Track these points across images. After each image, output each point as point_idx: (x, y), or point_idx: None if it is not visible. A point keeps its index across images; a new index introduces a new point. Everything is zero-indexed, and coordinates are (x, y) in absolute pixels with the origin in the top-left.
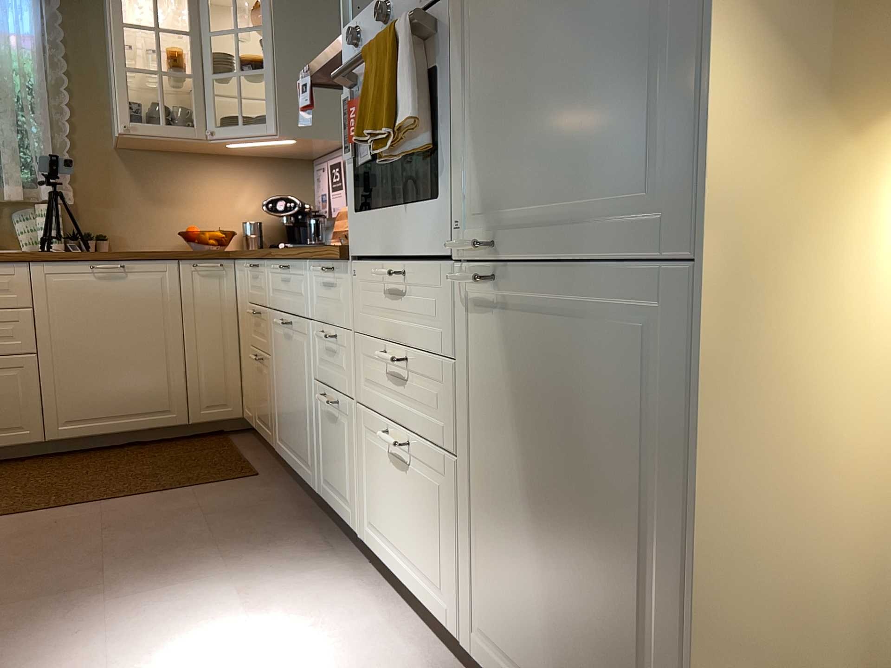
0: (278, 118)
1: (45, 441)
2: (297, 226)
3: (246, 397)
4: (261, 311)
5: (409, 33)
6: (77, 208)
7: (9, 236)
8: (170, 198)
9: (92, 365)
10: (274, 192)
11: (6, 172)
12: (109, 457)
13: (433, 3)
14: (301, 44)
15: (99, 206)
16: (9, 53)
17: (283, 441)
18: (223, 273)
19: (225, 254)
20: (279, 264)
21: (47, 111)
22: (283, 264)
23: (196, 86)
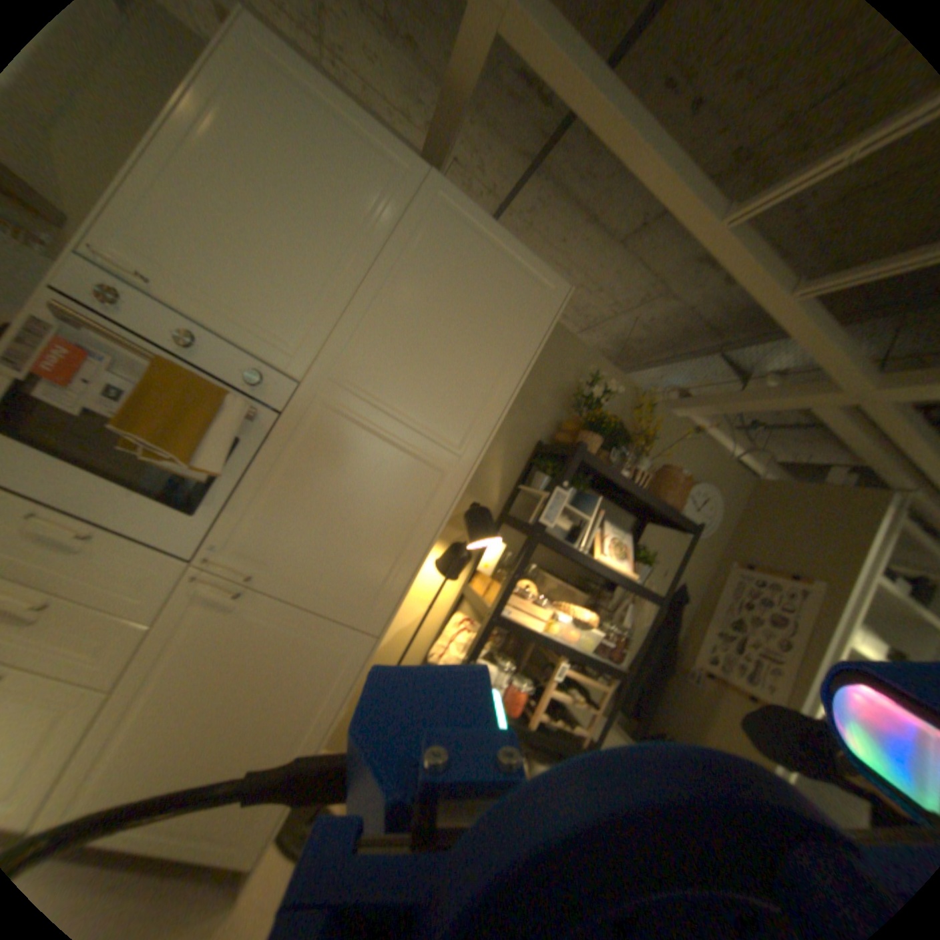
0: None
1: None
2: None
3: None
4: None
5: (238, 417)
6: None
7: None
8: None
9: None
10: None
11: None
12: None
13: (253, 398)
14: None
15: None
16: None
17: None
18: None
19: None
20: None
21: None
22: None
23: None
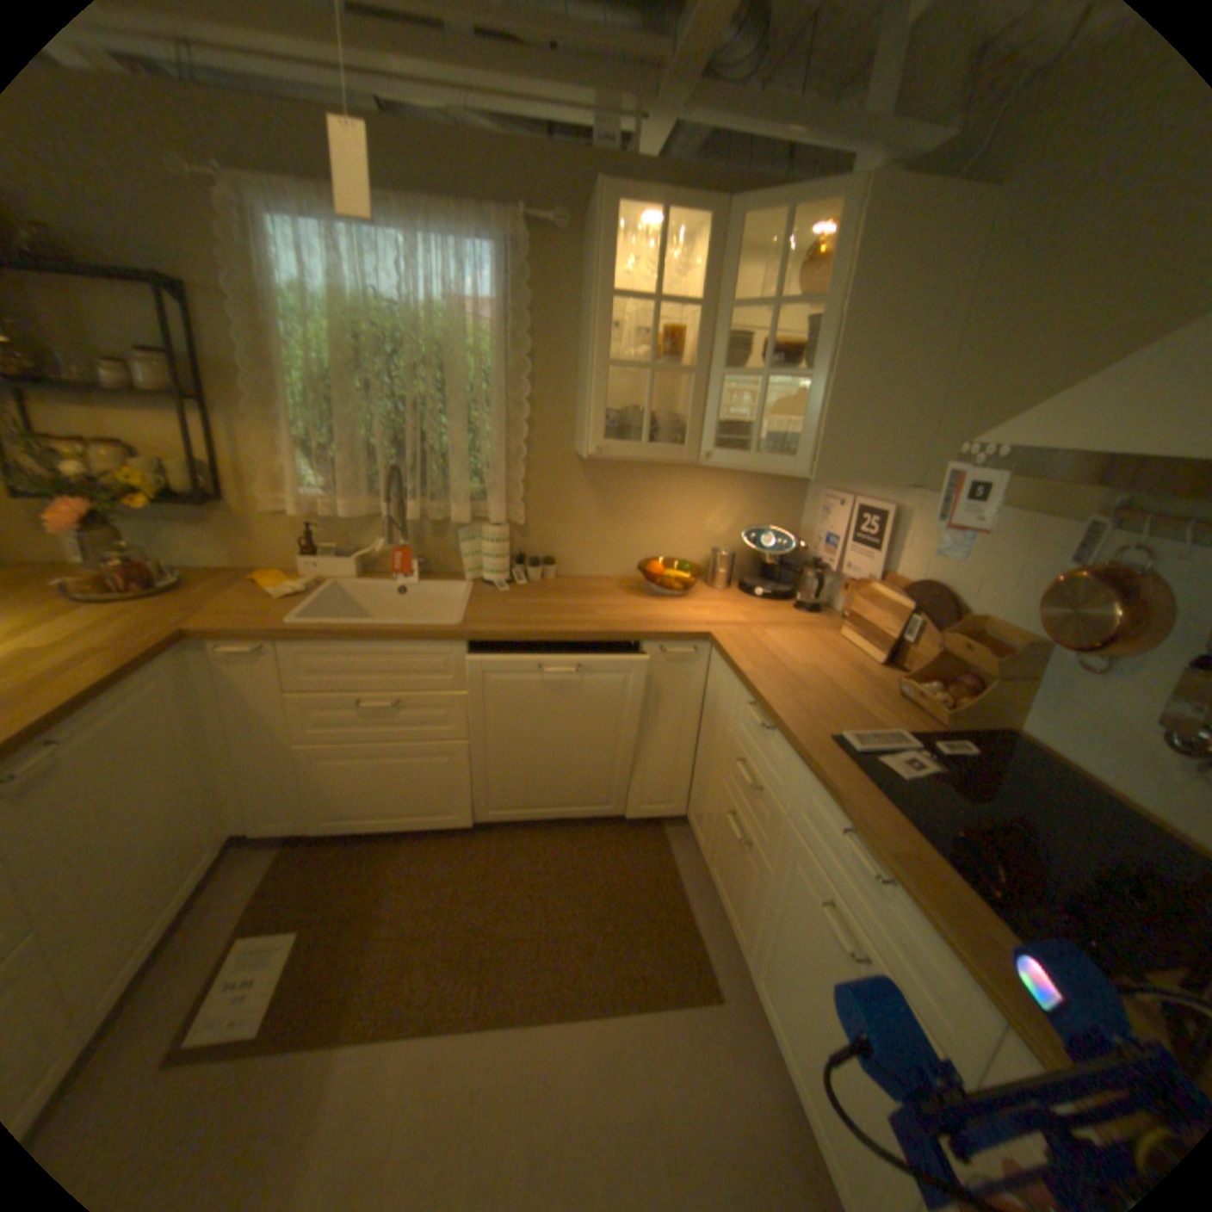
0: (817, 452)
1: (474, 825)
2: (781, 565)
3: (700, 815)
4: (767, 793)
5: None
6: (527, 524)
7: (454, 554)
8: (630, 516)
9: (530, 756)
10: (754, 510)
11: (454, 489)
12: (538, 857)
13: None
14: (885, 330)
15: (550, 524)
16: (465, 332)
17: (778, 1014)
18: (695, 659)
19: (704, 638)
20: (858, 833)
21: (504, 410)
22: (875, 853)
23: (694, 381)
